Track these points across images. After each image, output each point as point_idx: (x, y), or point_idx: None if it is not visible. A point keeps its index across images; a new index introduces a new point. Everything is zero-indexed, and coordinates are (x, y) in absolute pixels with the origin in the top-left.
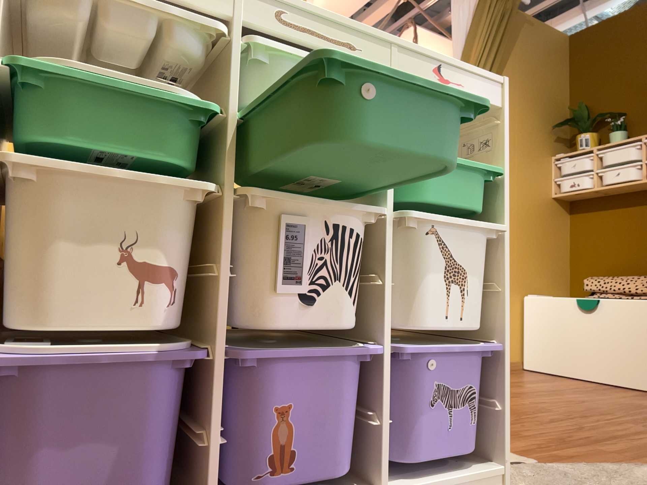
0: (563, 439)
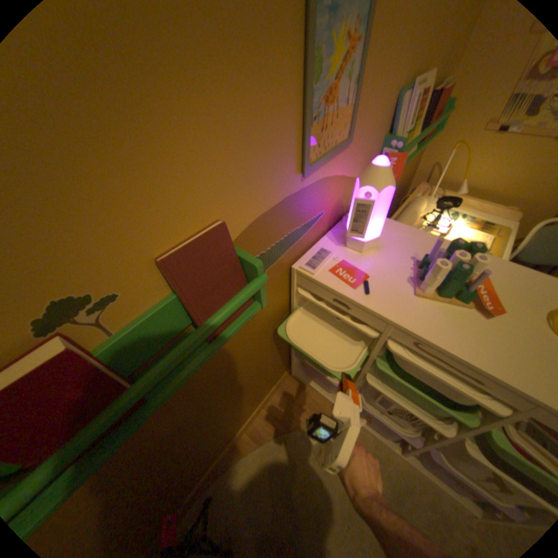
0: None
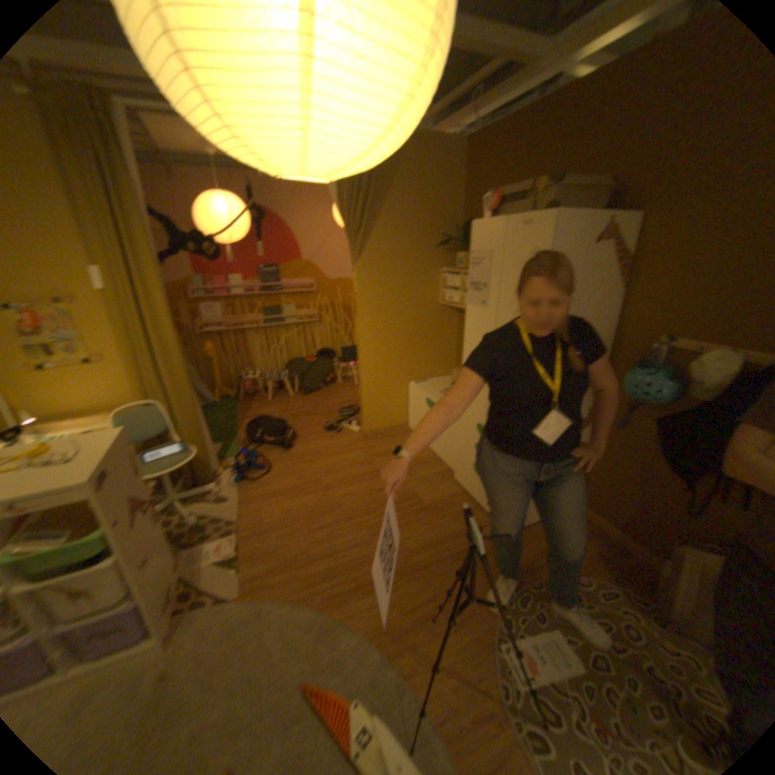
0: (288, 567)
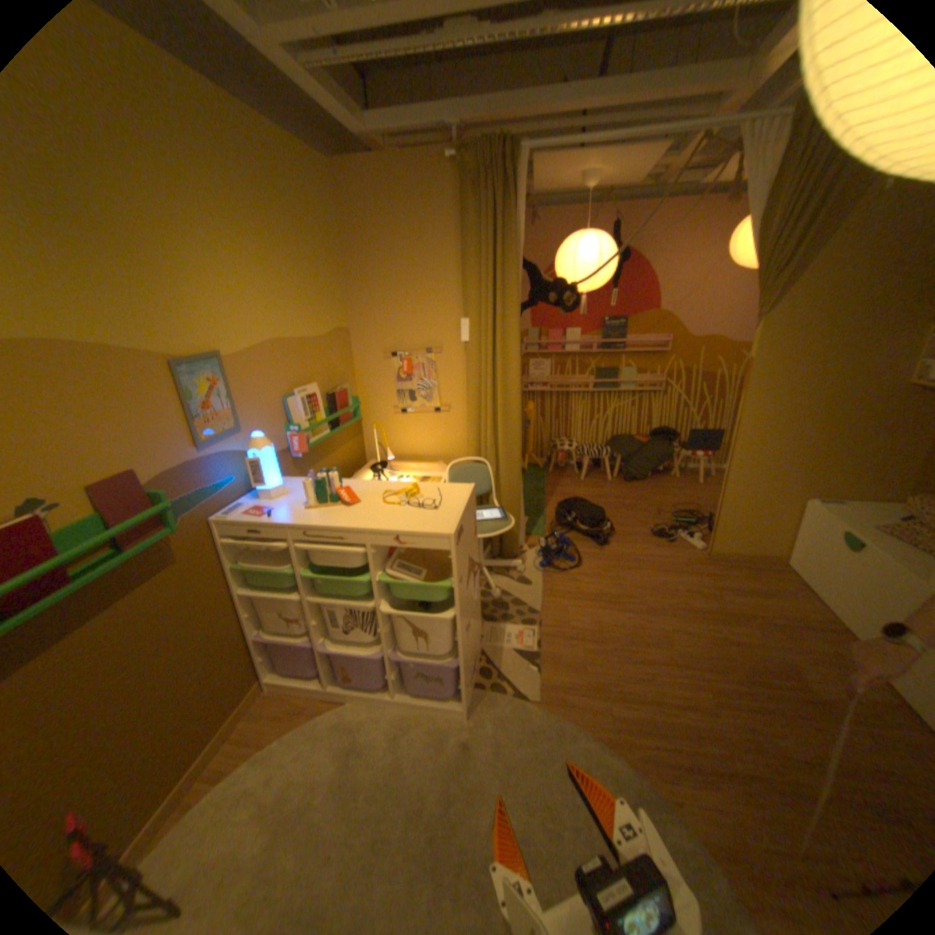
0: (600, 693)
